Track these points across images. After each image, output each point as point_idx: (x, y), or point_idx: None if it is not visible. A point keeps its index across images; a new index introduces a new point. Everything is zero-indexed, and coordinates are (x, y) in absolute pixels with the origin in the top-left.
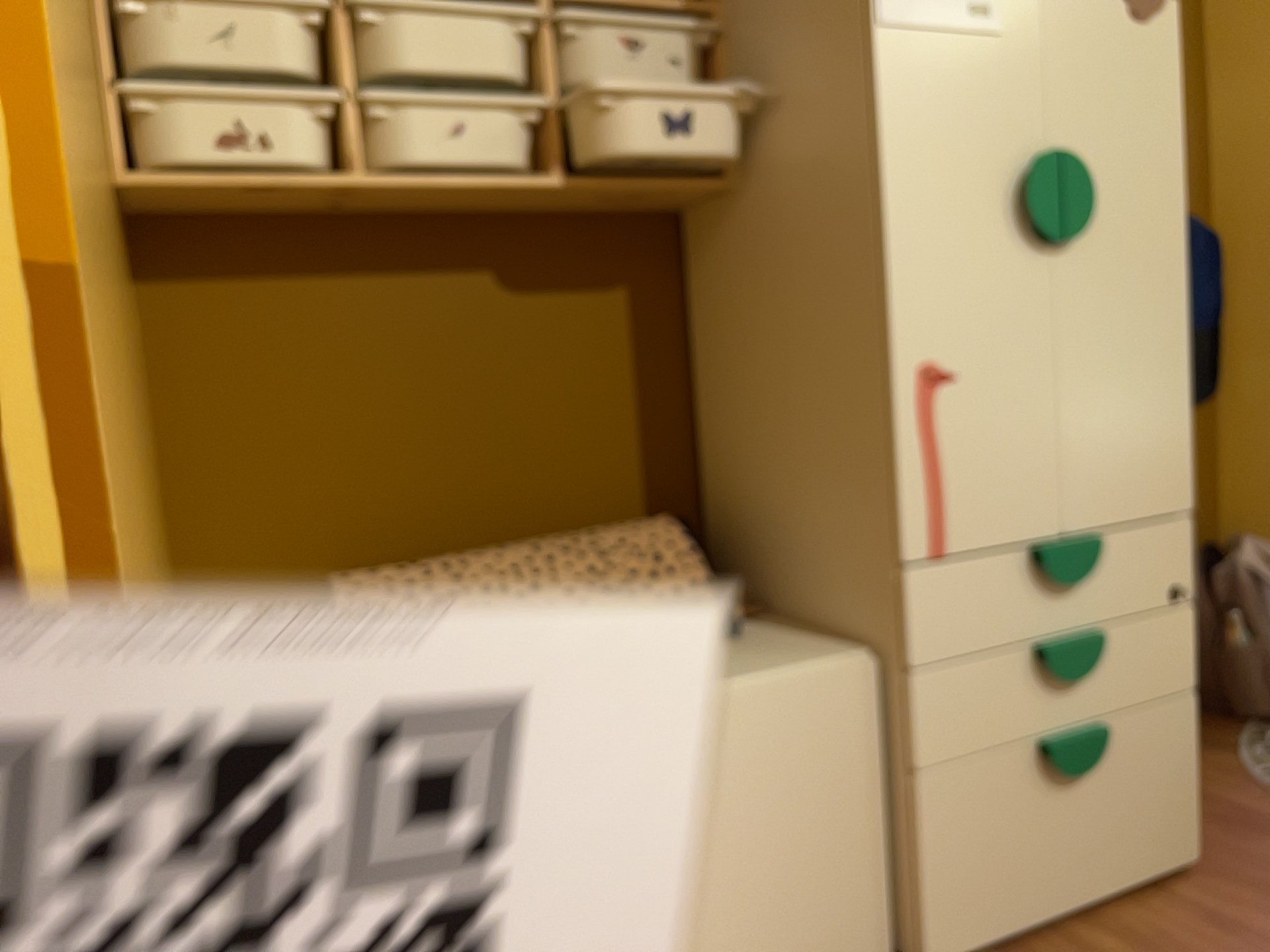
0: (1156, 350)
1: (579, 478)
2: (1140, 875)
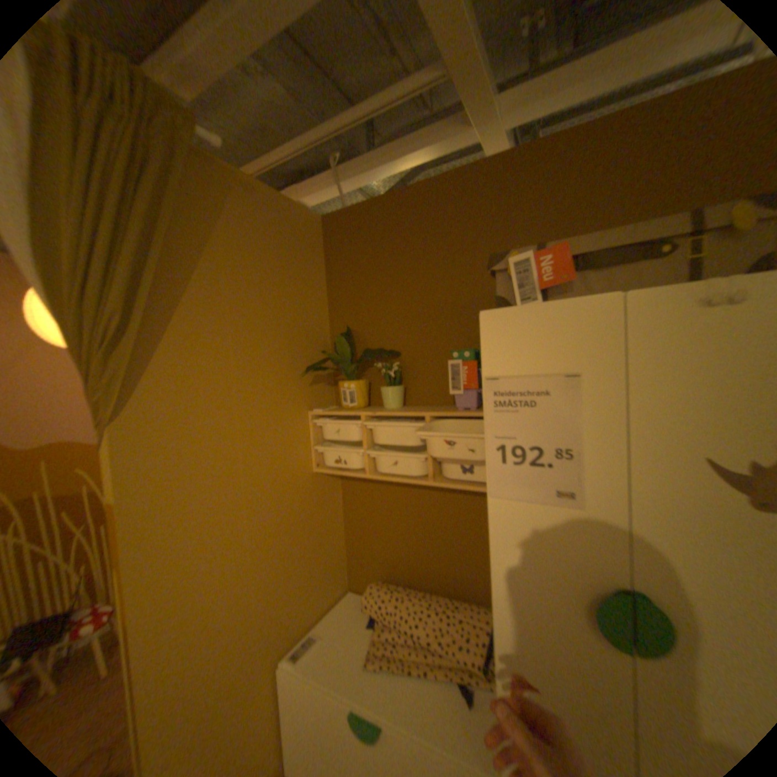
0: None
1: (467, 576)
2: None
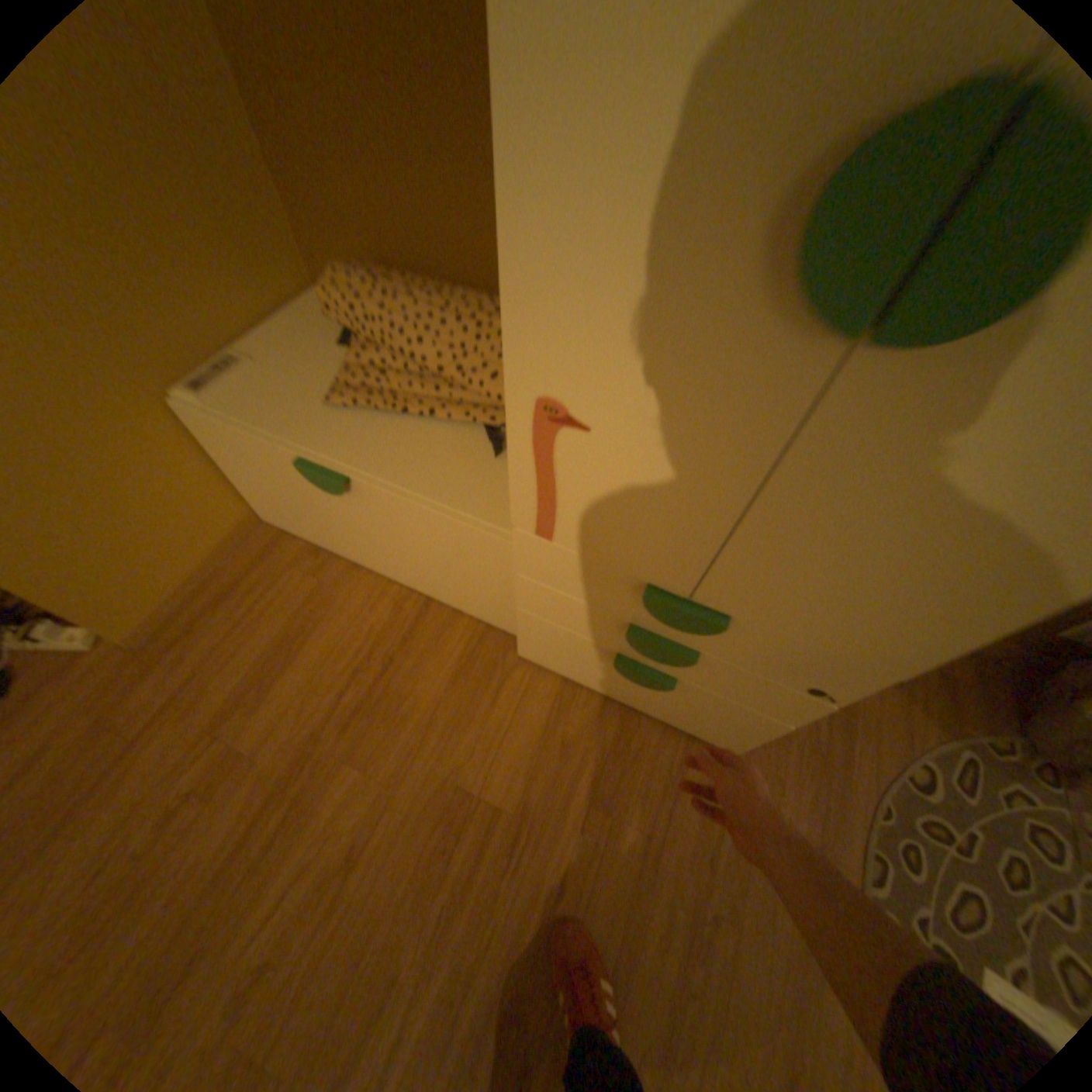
0: (986, 555)
1: None
2: (676, 725)
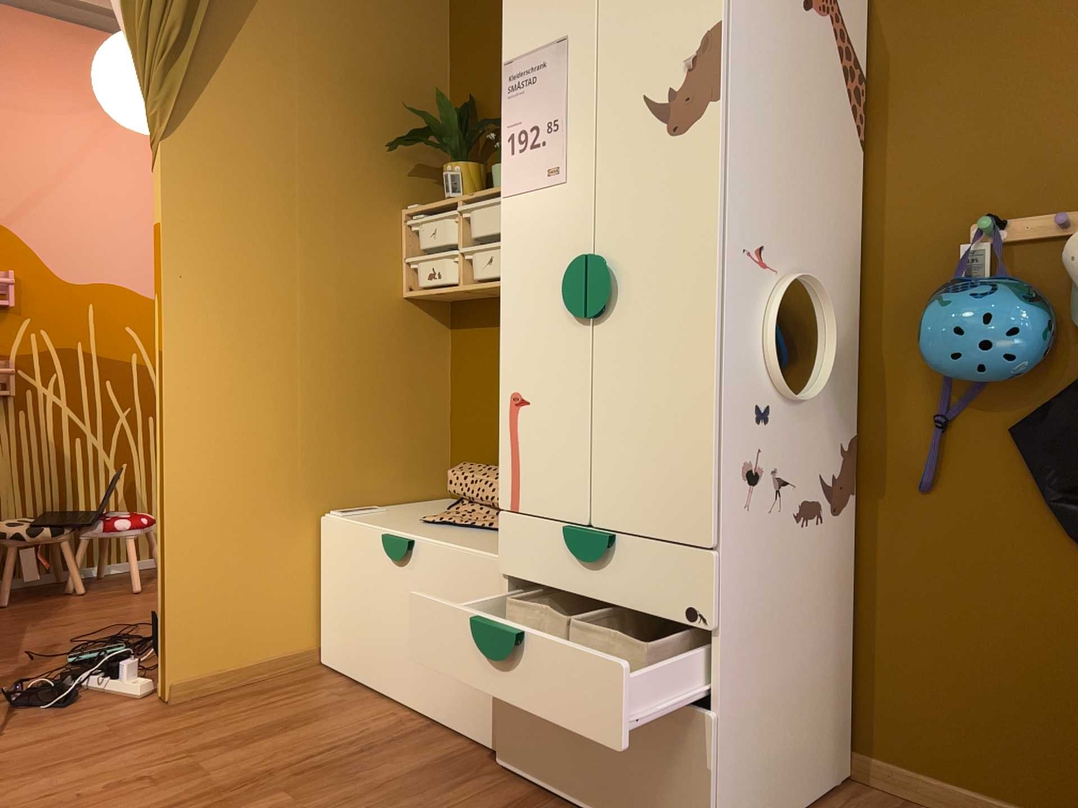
0: (674, 401)
1: None
2: None
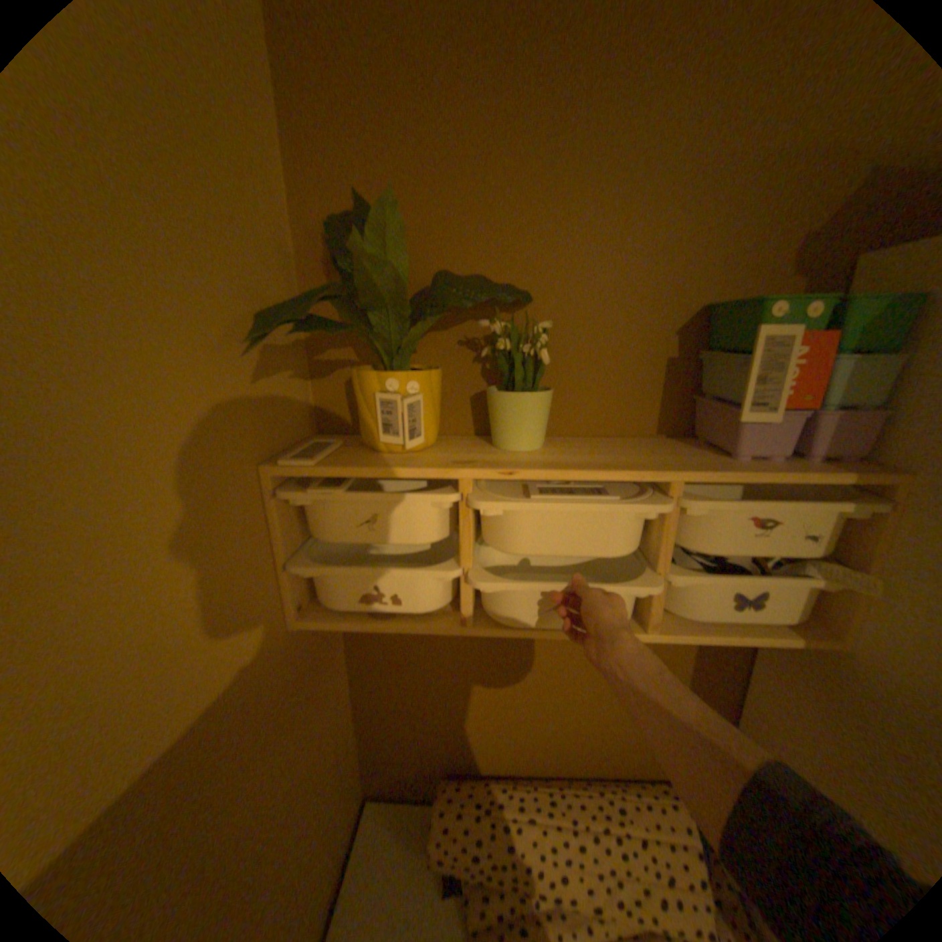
0: None
1: (623, 742)
2: None
